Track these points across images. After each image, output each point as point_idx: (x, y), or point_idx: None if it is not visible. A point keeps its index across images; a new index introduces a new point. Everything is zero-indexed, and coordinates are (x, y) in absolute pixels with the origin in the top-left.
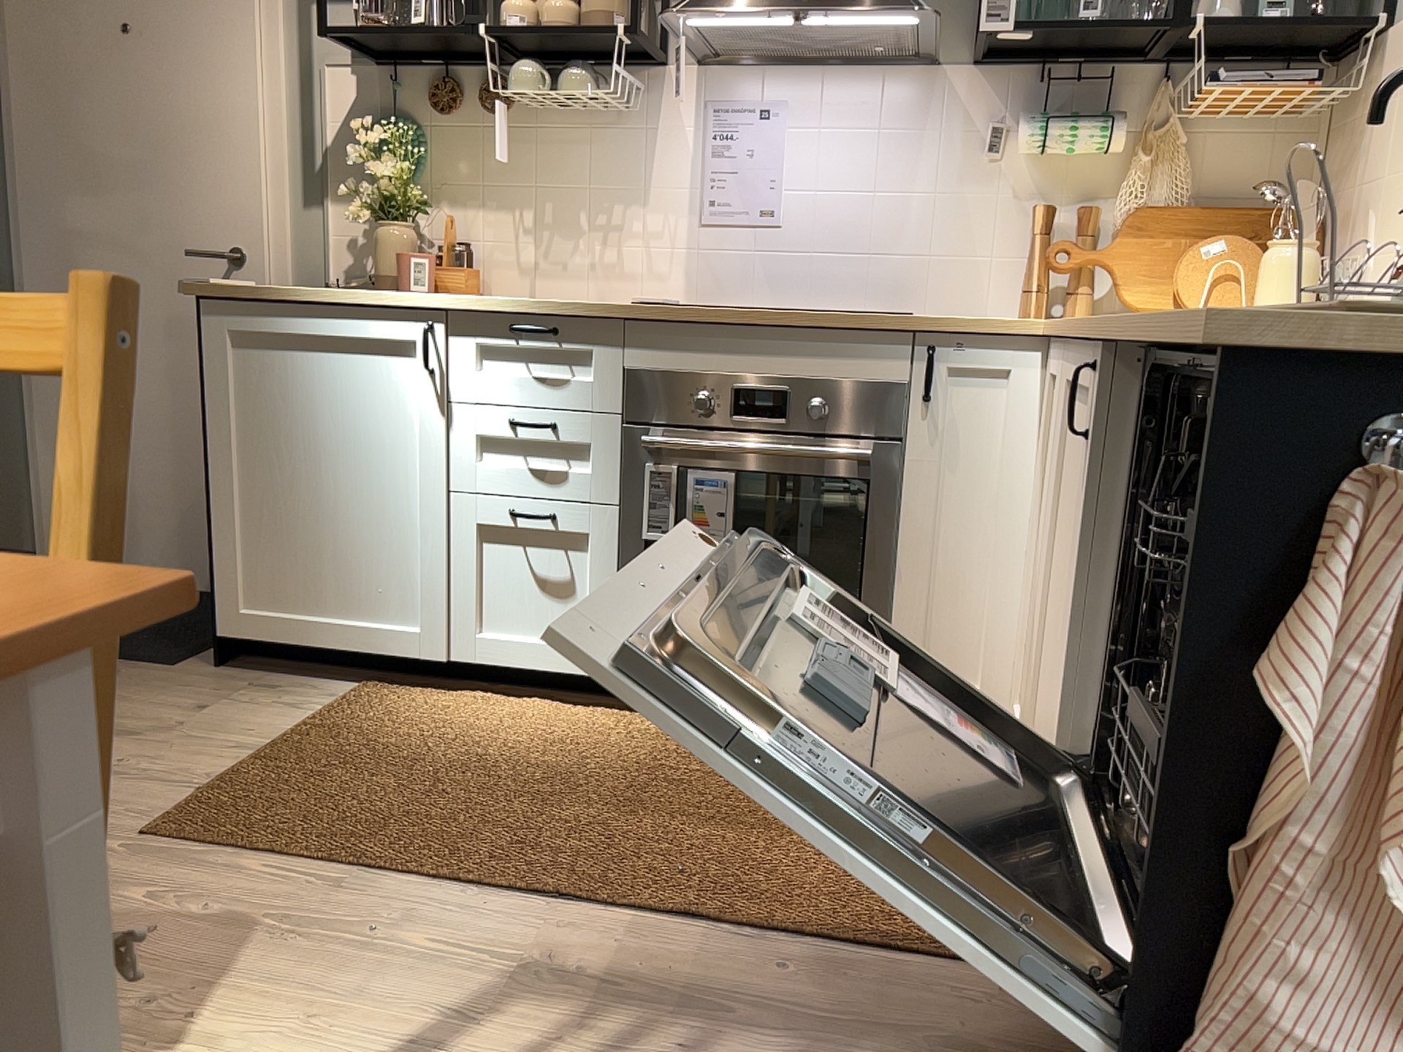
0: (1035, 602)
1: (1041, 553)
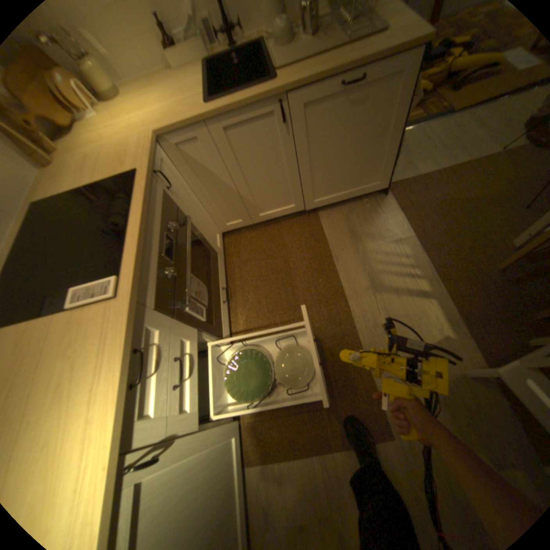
0: (215, 204)
1: (208, 192)
